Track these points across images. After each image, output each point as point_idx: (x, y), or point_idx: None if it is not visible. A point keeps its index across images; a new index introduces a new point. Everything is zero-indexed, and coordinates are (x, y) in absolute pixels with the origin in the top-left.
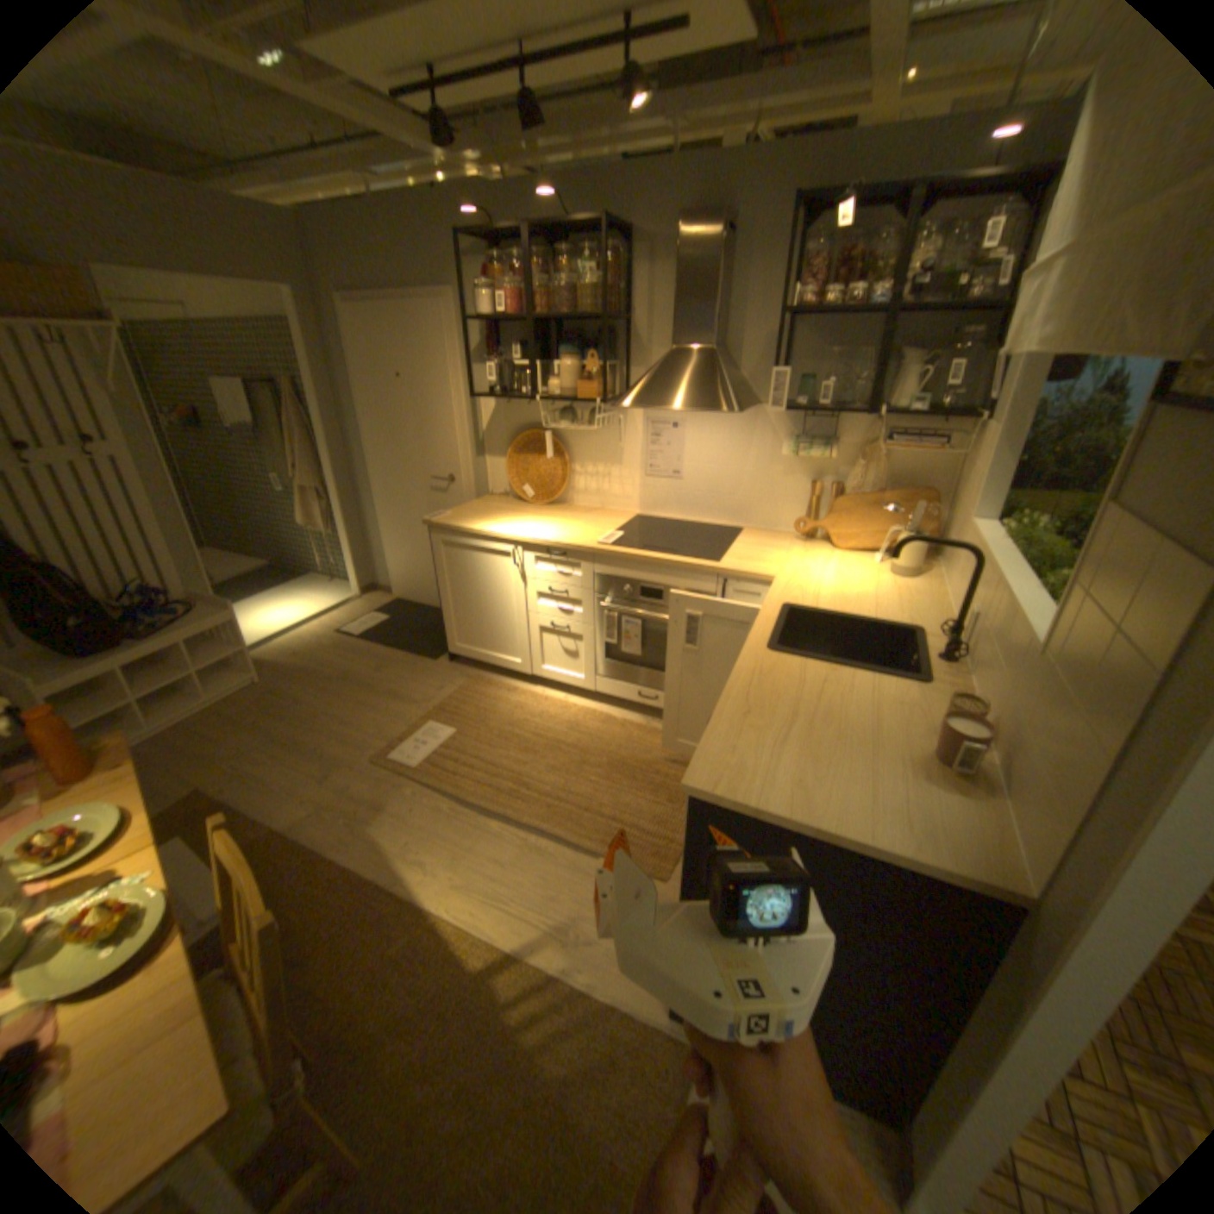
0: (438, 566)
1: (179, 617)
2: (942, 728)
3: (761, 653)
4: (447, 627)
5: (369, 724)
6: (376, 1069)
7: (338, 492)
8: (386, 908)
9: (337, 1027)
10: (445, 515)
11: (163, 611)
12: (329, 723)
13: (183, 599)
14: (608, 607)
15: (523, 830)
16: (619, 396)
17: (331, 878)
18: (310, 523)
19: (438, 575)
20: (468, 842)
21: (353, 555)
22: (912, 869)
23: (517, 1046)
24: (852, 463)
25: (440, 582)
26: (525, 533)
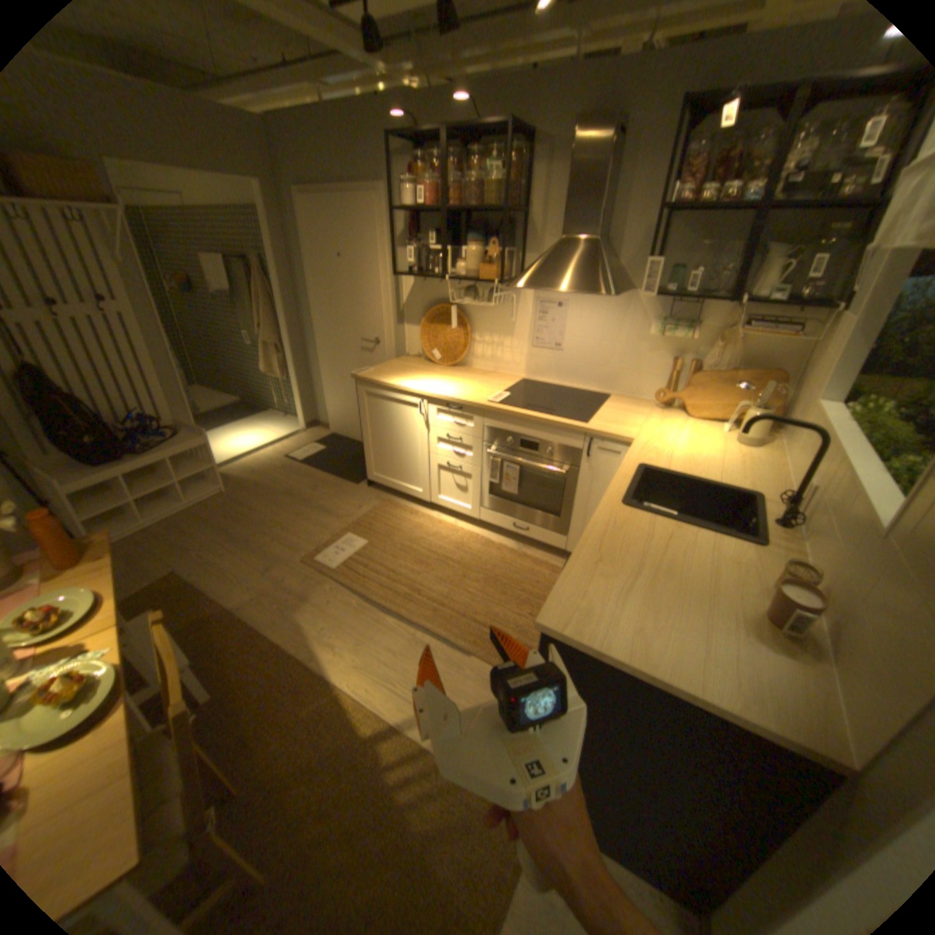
0: (362, 411)
1: (167, 440)
2: (777, 593)
3: (617, 506)
4: (367, 460)
5: (303, 532)
6: (284, 806)
7: (292, 348)
8: (303, 679)
9: (258, 769)
10: (369, 371)
11: (156, 434)
12: (273, 528)
13: (171, 425)
14: (493, 454)
15: (413, 627)
16: (514, 279)
17: (264, 651)
18: (271, 371)
19: (362, 418)
20: (369, 633)
21: (301, 398)
22: (738, 724)
23: (393, 802)
24: (711, 344)
25: (363, 424)
26: (430, 390)
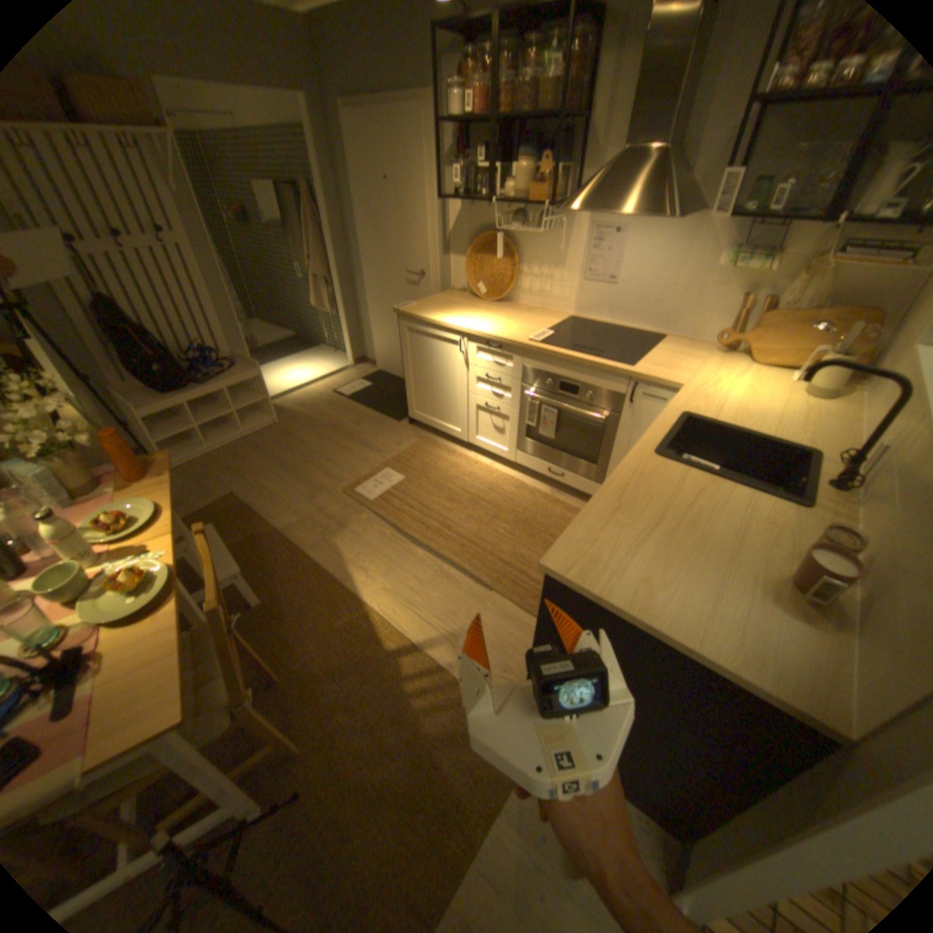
0: (403, 348)
1: (224, 371)
2: (806, 559)
3: (647, 457)
4: (408, 398)
5: (346, 464)
6: (316, 698)
7: (340, 282)
8: (338, 595)
9: (296, 665)
10: (411, 306)
11: (215, 365)
12: (319, 460)
13: (229, 358)
14: (530, 396)
15: (440, 560)
16: (568, 200)
17: (306, 568)
18: (321, 306)
19: (403, 355)
20: (399, 561)
21: (350, 333)
22: (731, 682)
23: (408, 707)
24: (793, 277)
25: (404, 361)
26: (470, 326)
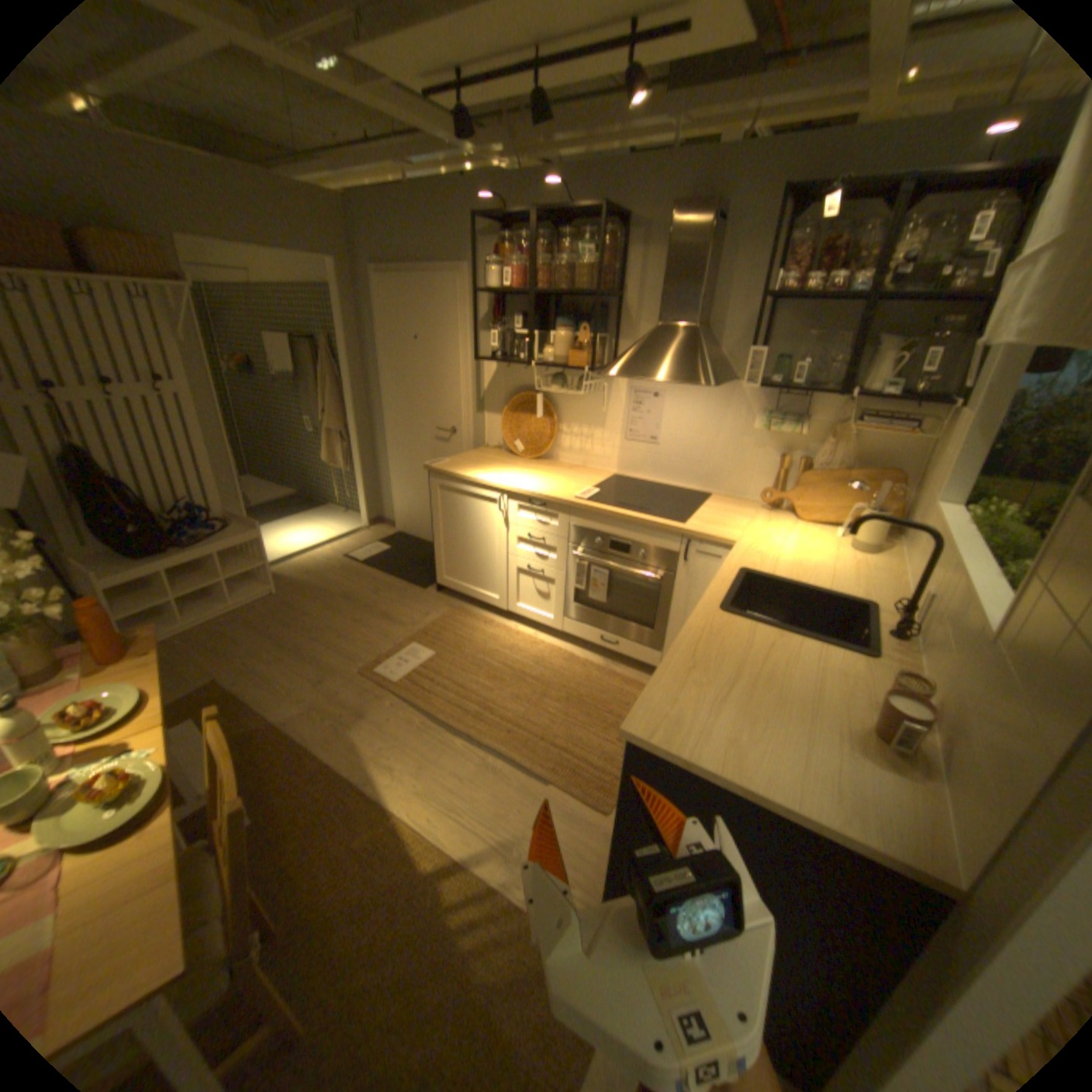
0: (434, 507)
1: (216, 533)
2: (884, 705)
3: (714, 612)
4: (437, 561)
5: (362, 640)
6: (329, 948)
7: (358, 436)
8: (356, 805)
9: (301, 905)
10: (444, 463)
11: (205, 526)
12: (329, 635)
13: (222, 517)
14: (579, 556)
15: (483, 750)
16: (607, 366)
17: (313, 772)
18: (333, 461)
19: (434, 514)
20: (433, 755)
21: (366, 491)
22: (838, 842)
23: (454, 948)
24: (822, 441)
25: (434, 521)
26: (511, 484)
